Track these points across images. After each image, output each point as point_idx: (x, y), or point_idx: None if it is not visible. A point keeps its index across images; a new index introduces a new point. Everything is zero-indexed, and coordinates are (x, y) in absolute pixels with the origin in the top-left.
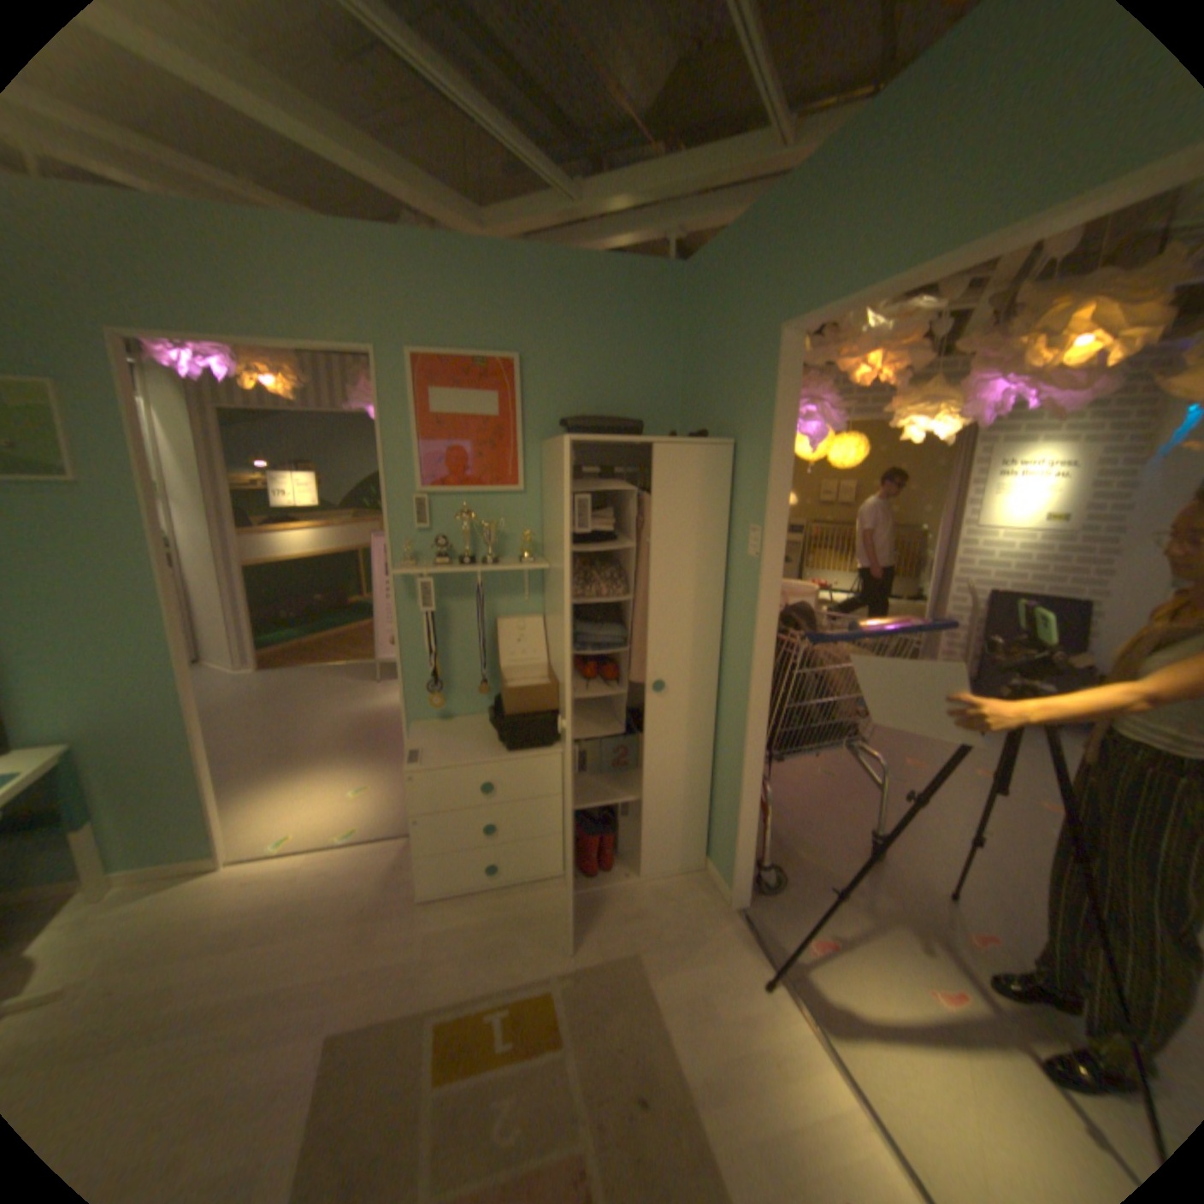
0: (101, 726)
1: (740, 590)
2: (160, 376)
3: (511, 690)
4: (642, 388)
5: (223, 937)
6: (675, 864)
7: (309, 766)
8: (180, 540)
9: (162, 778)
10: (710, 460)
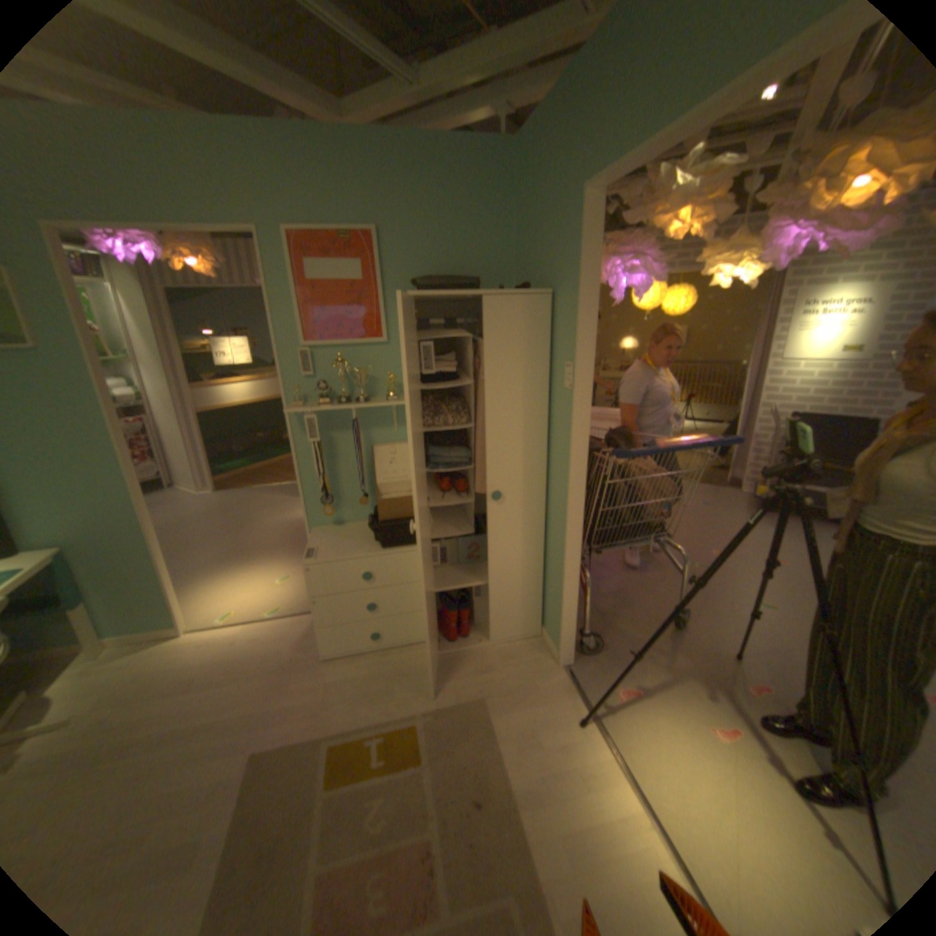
0: (81, 534)
1: (559, 417)
2: (120, 265)
3: (382, 501)
4: (481, 251)
5: (181, 684)
6: (516, 632)
7: (249, 561)
8: (149, 394)
9: (130, 571)
10: (532, 309)
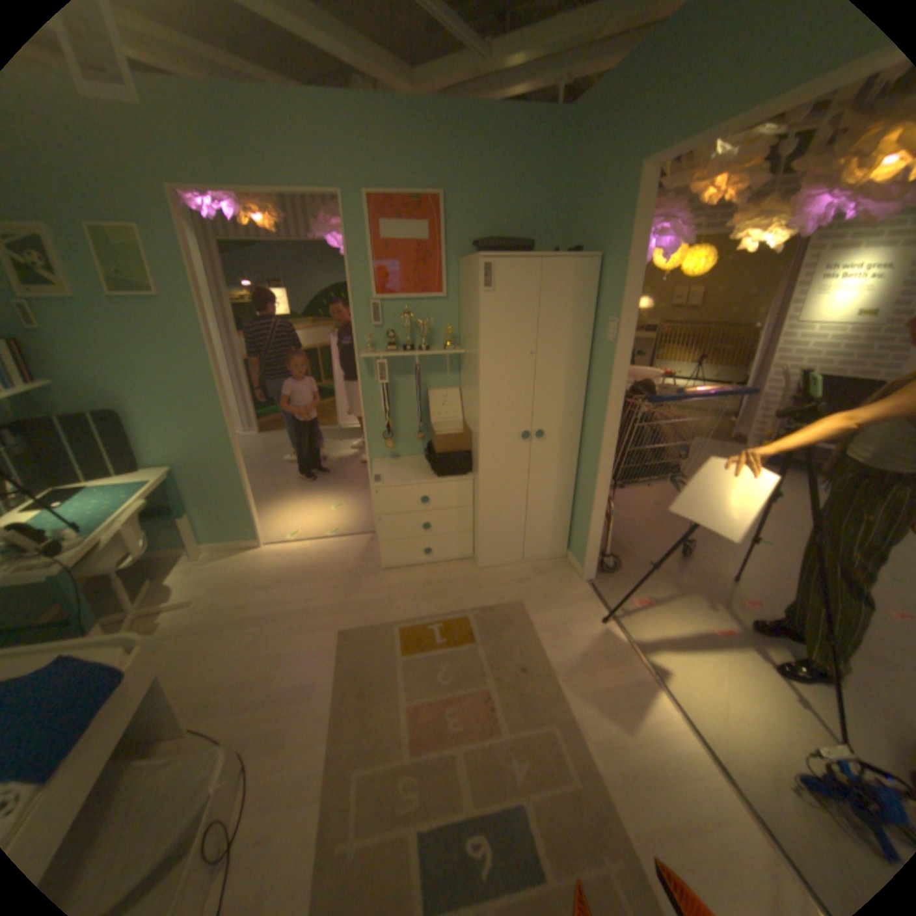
0: (186, 457)
1: (599, 367)
2: None
3: (439, 437)
4: (533, 214)
5: (271, 581)
6: (546, 553)
7: (304, 491)
8: None
9: (224, 490)
10: (583, 270)
